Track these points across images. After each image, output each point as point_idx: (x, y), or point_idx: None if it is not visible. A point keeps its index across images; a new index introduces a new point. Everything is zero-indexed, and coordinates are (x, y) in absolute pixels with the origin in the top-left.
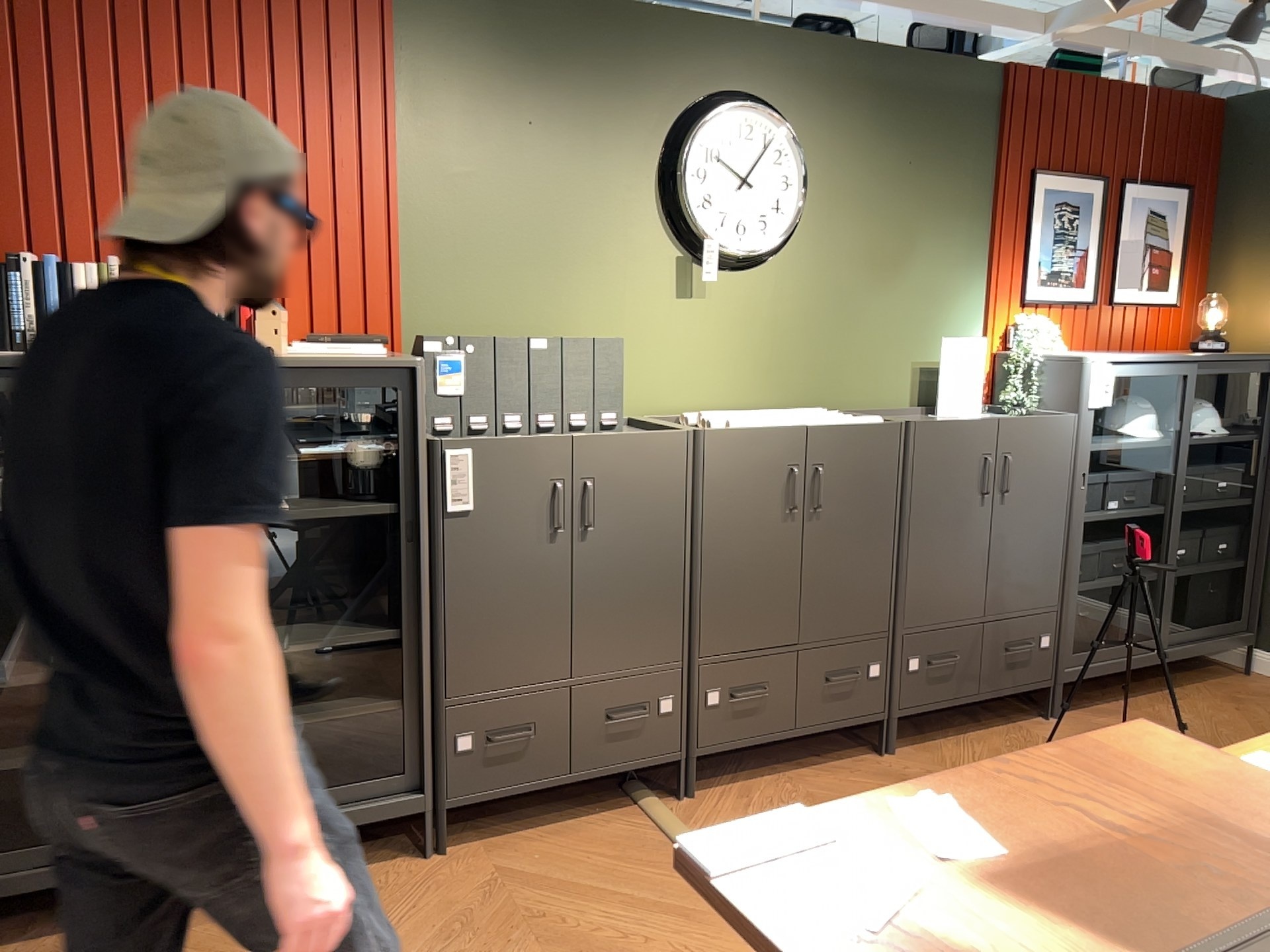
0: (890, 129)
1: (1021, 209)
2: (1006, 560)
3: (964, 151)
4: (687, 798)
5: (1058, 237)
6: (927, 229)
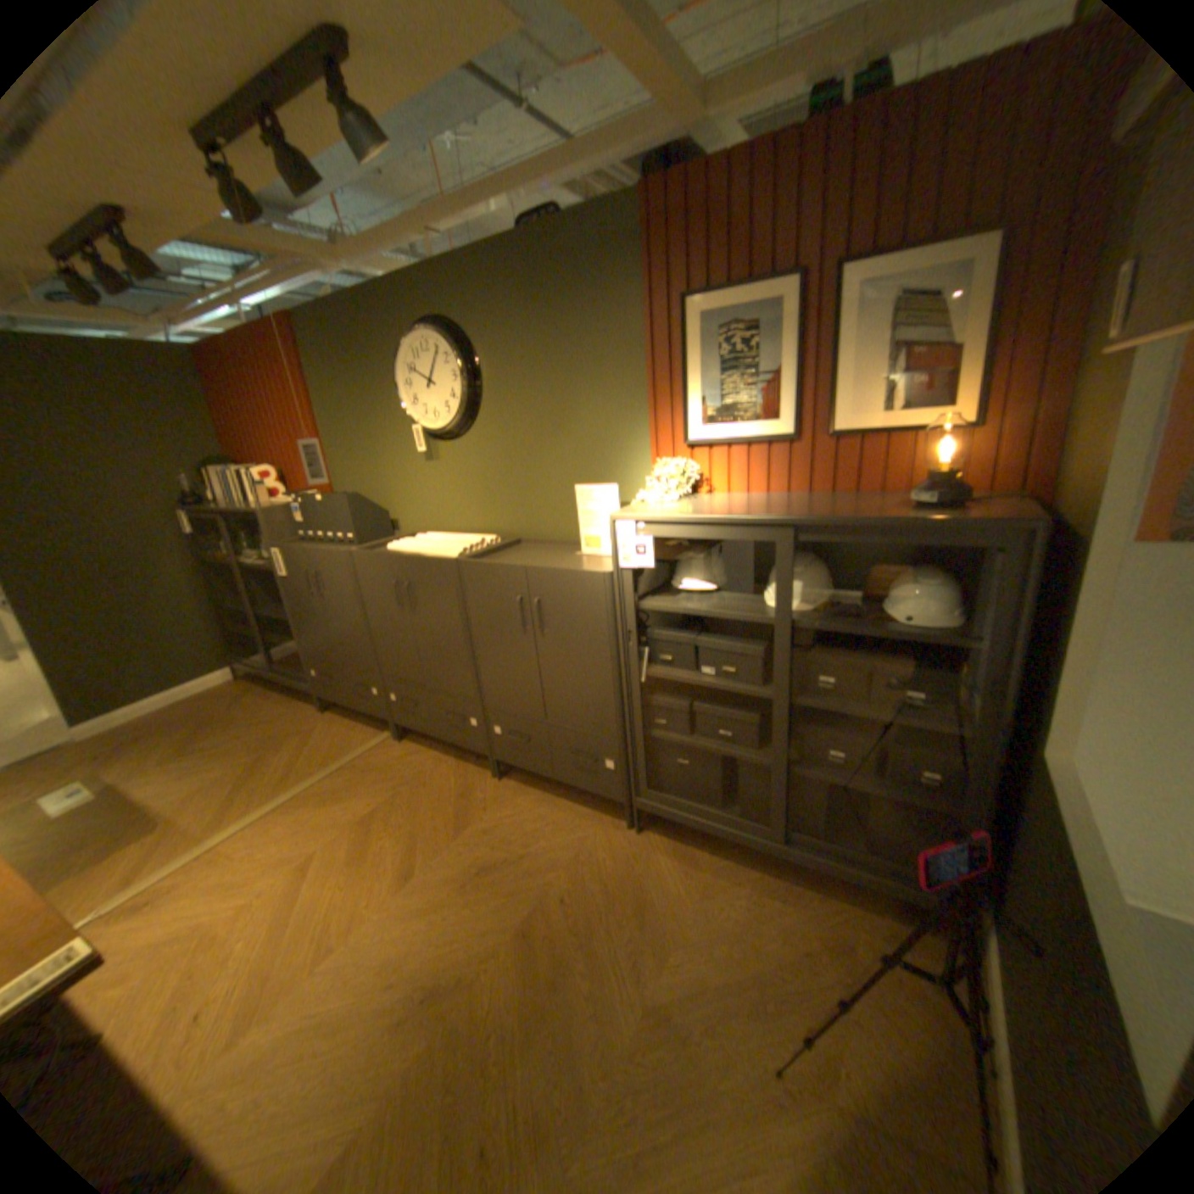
0: (534, 304)
1: (674, 343)
2: (556, 684)
3: (607, 300)
4: (396, 741)
5: (727, 364)
6: (582, 385)
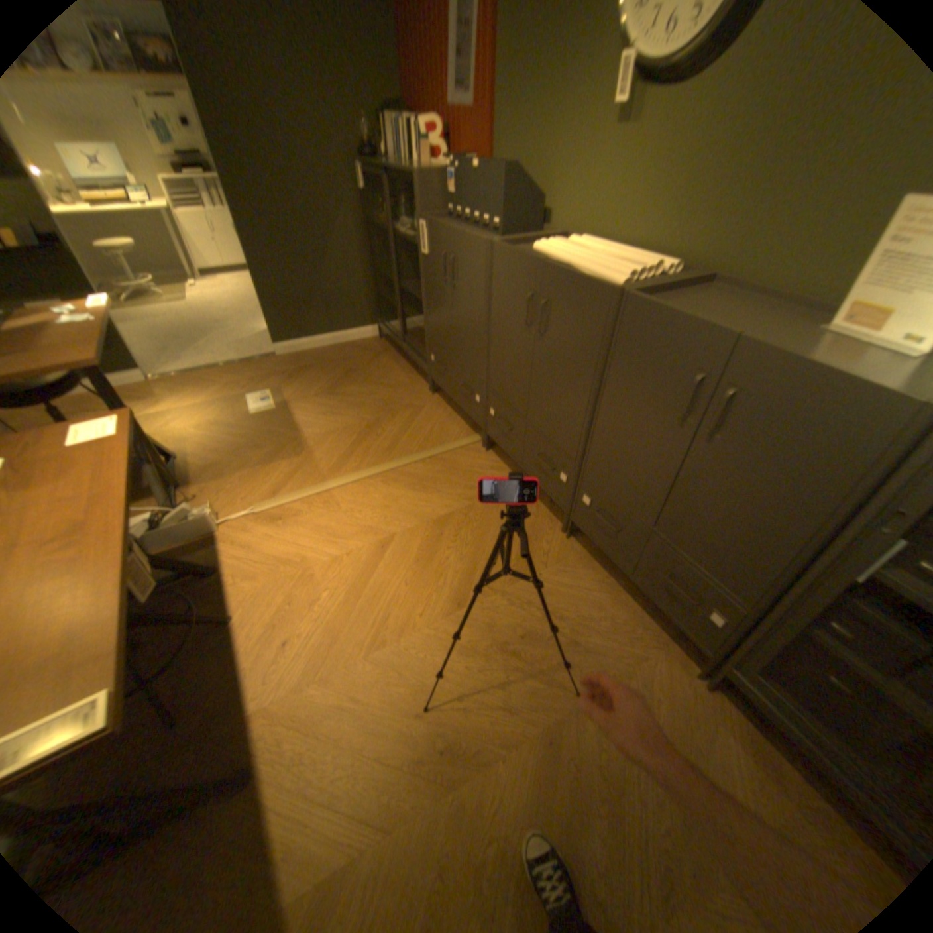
0: None
1: None
2: (695, 502)
3: None
4: (484, 449)
5: None
6: None
